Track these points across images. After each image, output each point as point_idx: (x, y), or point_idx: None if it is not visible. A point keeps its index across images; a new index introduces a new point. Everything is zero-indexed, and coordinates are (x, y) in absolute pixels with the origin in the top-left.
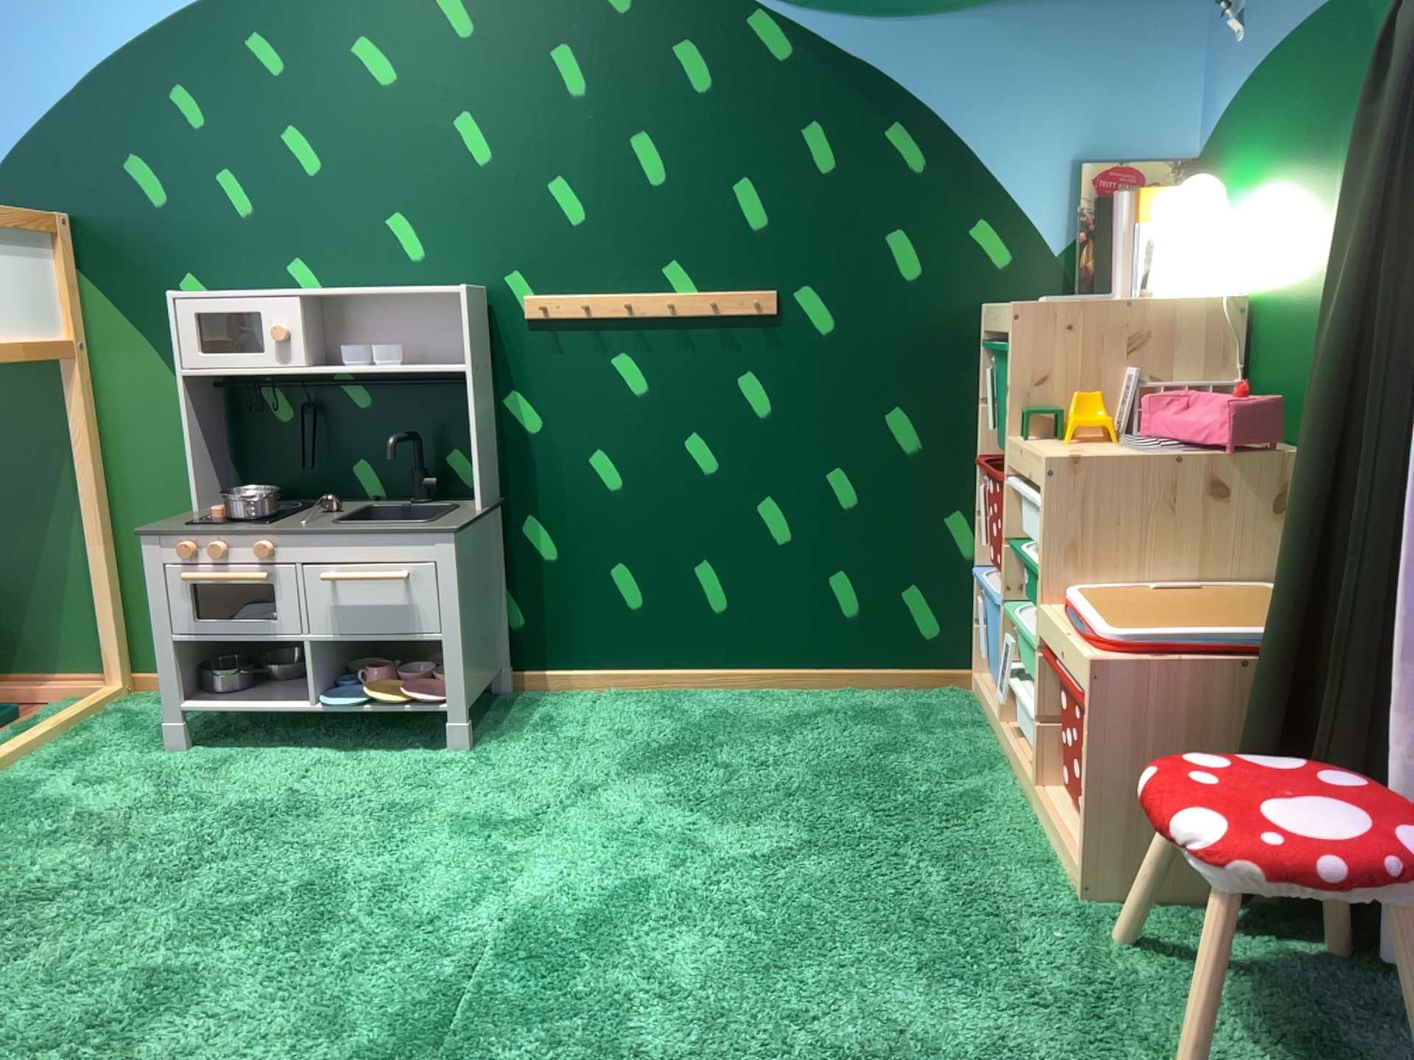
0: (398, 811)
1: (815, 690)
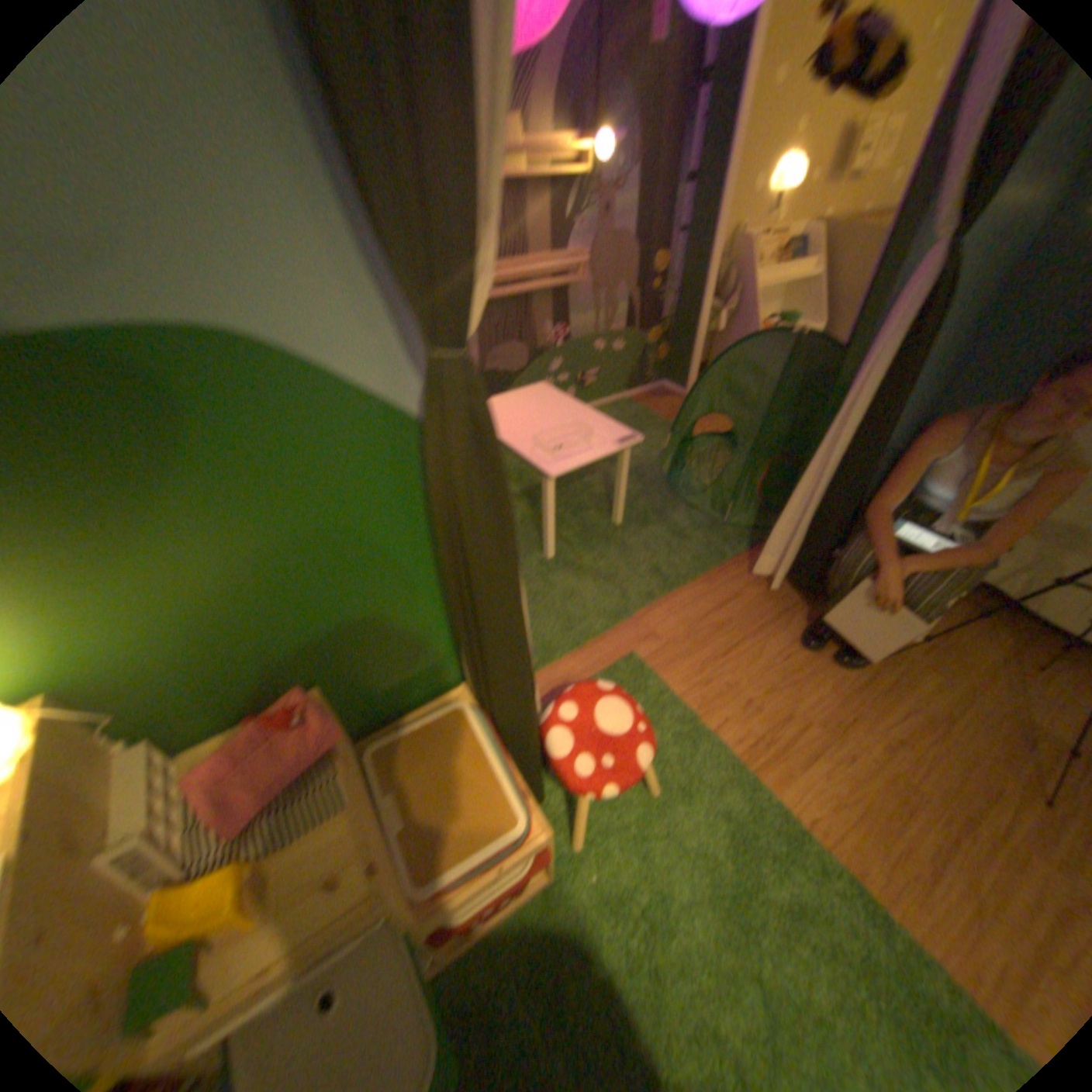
0: None
1: None
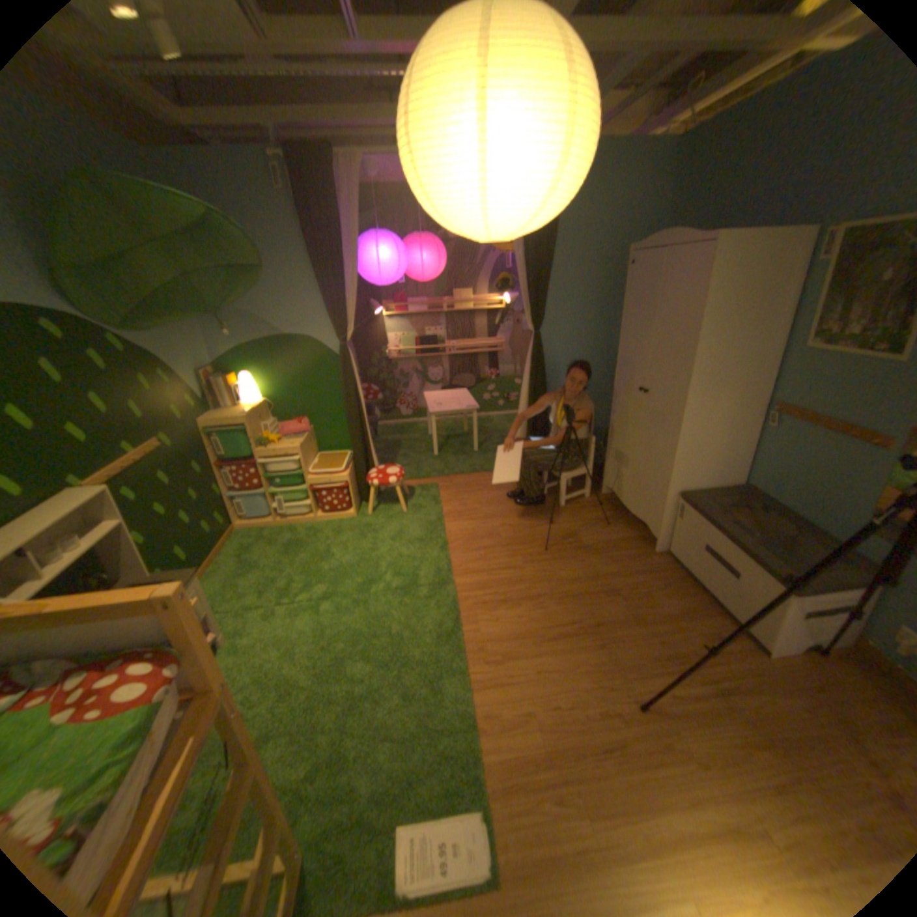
0: (266, 651)
1: (212, 562)
